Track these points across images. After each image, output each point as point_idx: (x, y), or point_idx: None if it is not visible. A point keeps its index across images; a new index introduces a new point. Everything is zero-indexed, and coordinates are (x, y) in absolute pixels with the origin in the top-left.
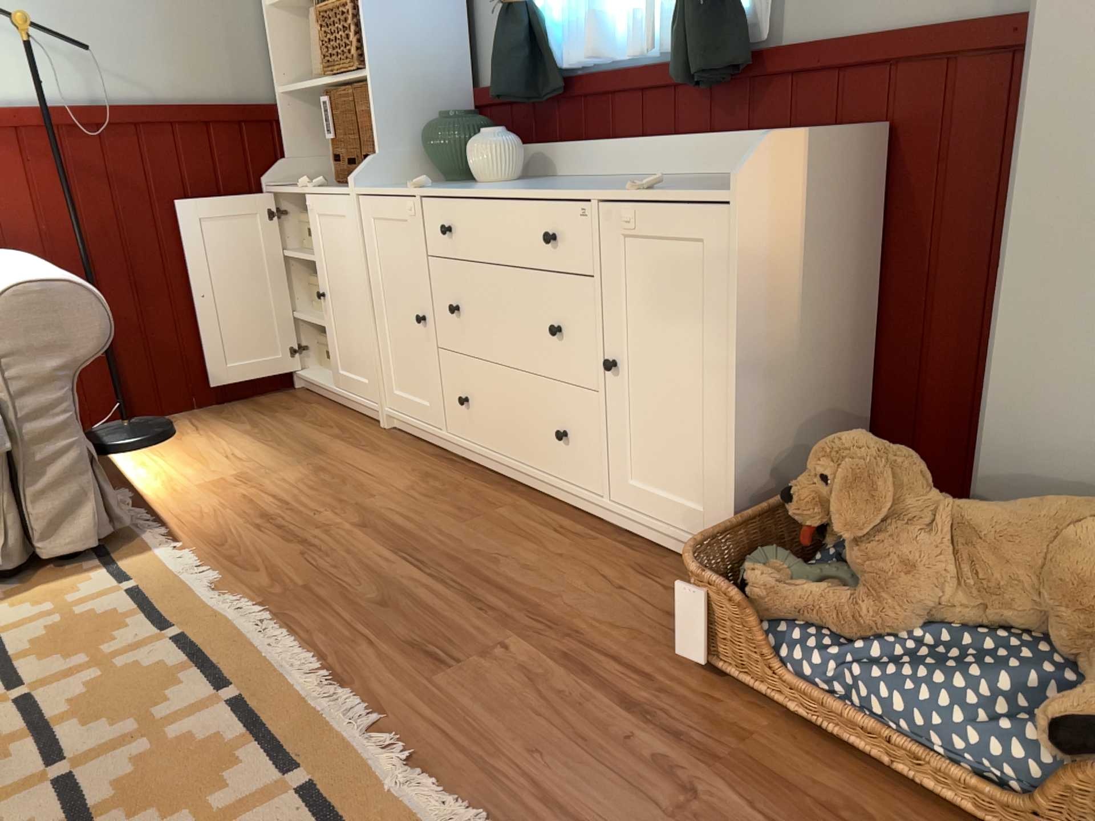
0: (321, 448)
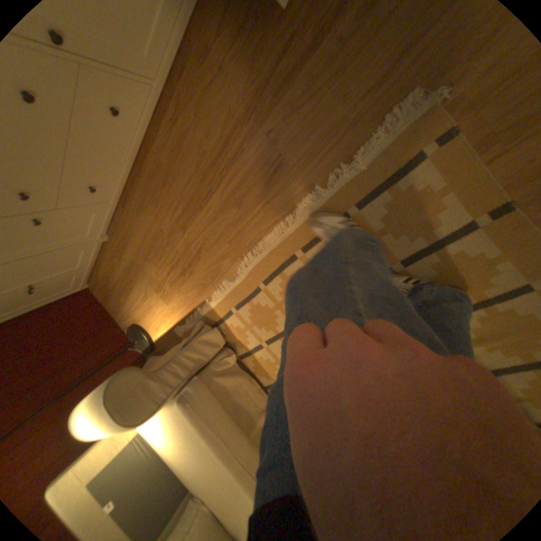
0: (128, 261)
